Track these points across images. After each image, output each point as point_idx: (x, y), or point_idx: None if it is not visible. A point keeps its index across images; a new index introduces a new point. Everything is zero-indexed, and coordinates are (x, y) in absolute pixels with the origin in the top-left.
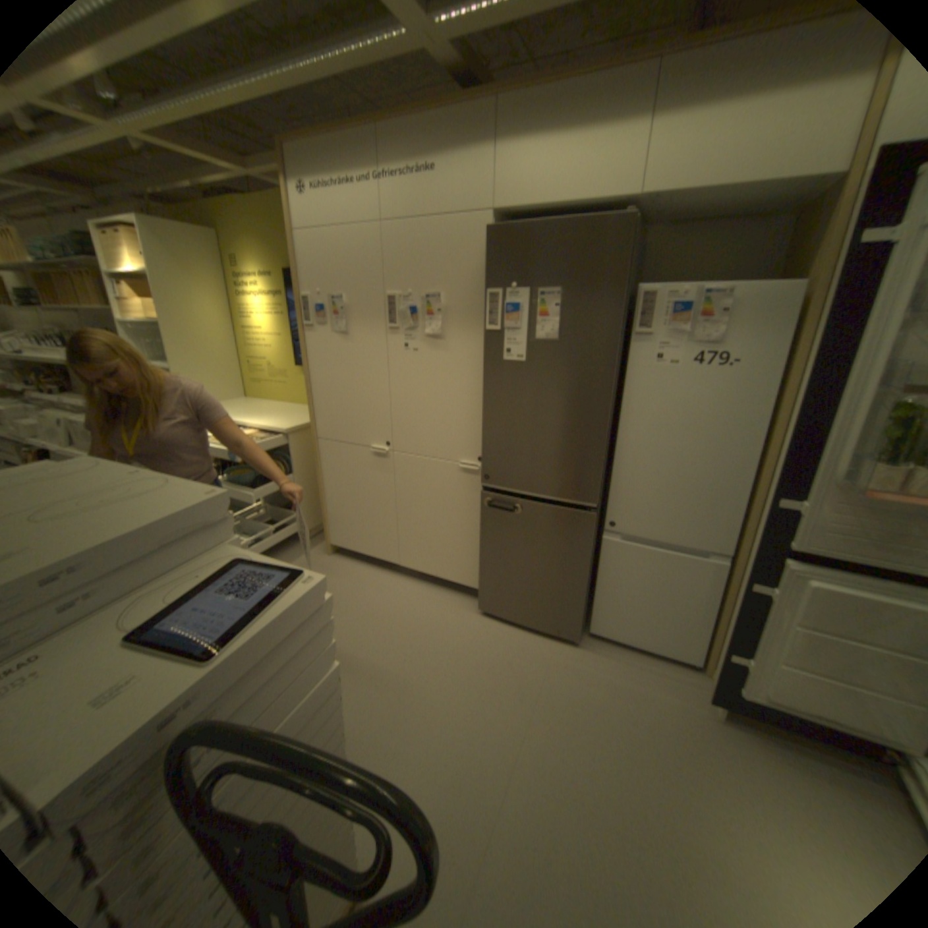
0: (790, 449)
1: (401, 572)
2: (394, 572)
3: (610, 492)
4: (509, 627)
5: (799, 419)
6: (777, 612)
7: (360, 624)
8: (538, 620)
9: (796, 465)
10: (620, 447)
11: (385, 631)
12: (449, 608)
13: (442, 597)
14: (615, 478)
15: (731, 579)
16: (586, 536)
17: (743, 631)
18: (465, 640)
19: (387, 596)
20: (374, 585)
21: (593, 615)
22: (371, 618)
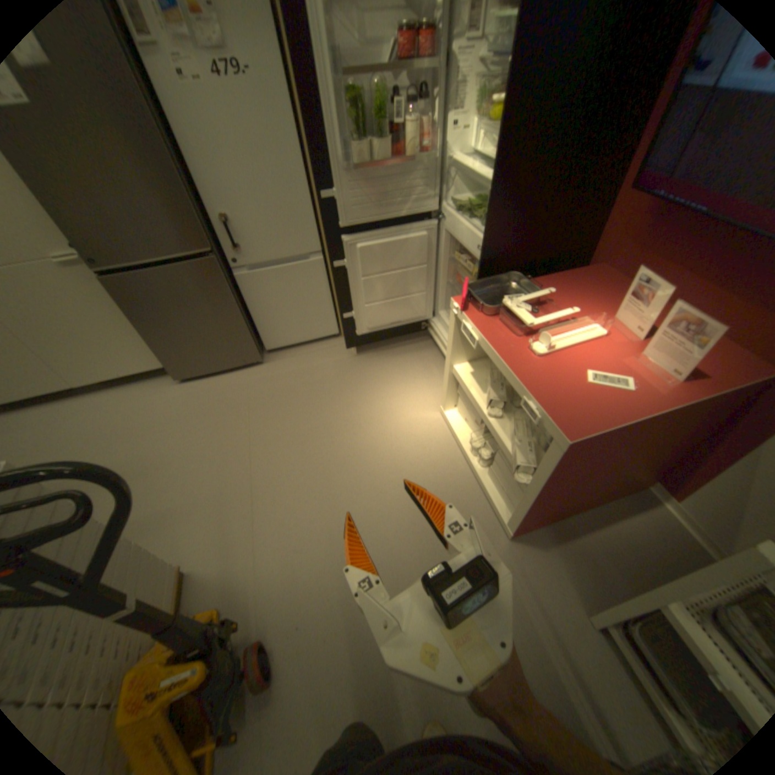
0: (308, 147)
1: (80, 393)
2: (72, 397)
3: (218, 234)
4: (207, 379)
5: (303, 118)
6: (350, 274)
7: (66, 452)
8: (225, 362)
9: (317, 160)
10: (200, 187)
11: (96, 443)
12: (148, 394)
13: (136, 390)
14: (213, 218)
15: (328, 267)
16: (218, 279)
17: (341, 296)
18: (175, 407)
19: (78, 418)
20: (58, 418)
21: (261, 337)
22: (74, 442)
